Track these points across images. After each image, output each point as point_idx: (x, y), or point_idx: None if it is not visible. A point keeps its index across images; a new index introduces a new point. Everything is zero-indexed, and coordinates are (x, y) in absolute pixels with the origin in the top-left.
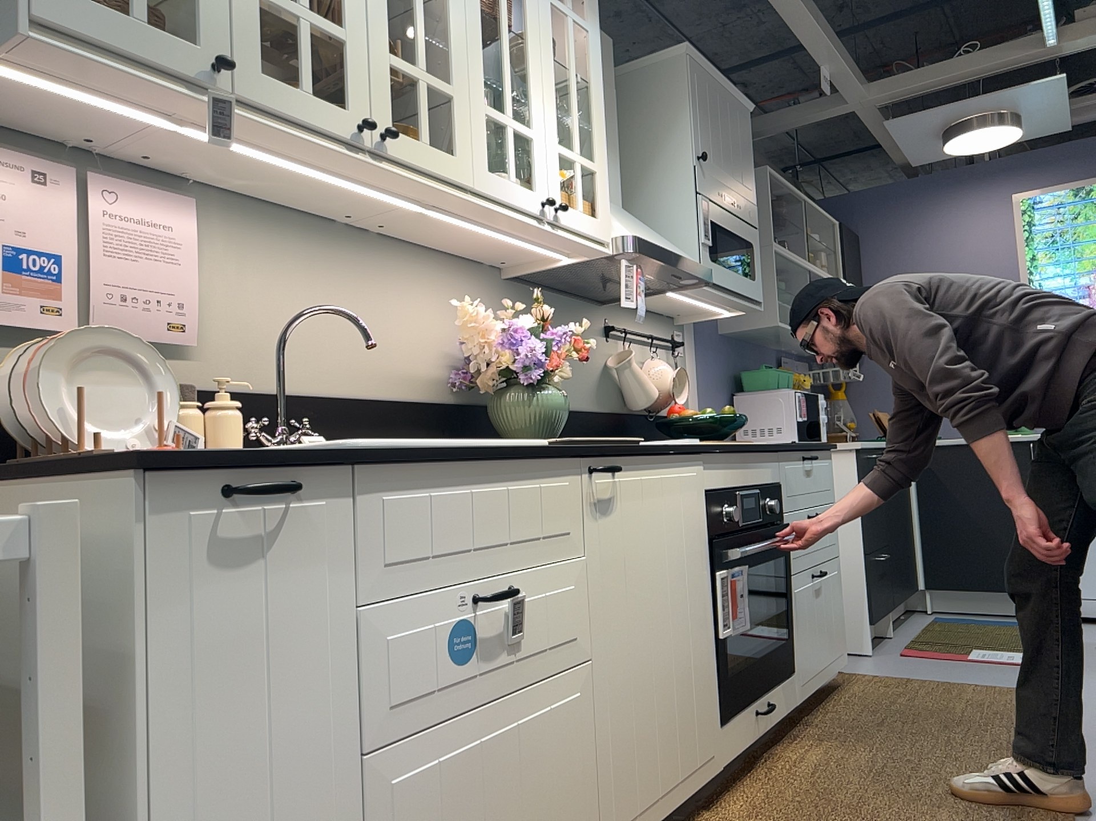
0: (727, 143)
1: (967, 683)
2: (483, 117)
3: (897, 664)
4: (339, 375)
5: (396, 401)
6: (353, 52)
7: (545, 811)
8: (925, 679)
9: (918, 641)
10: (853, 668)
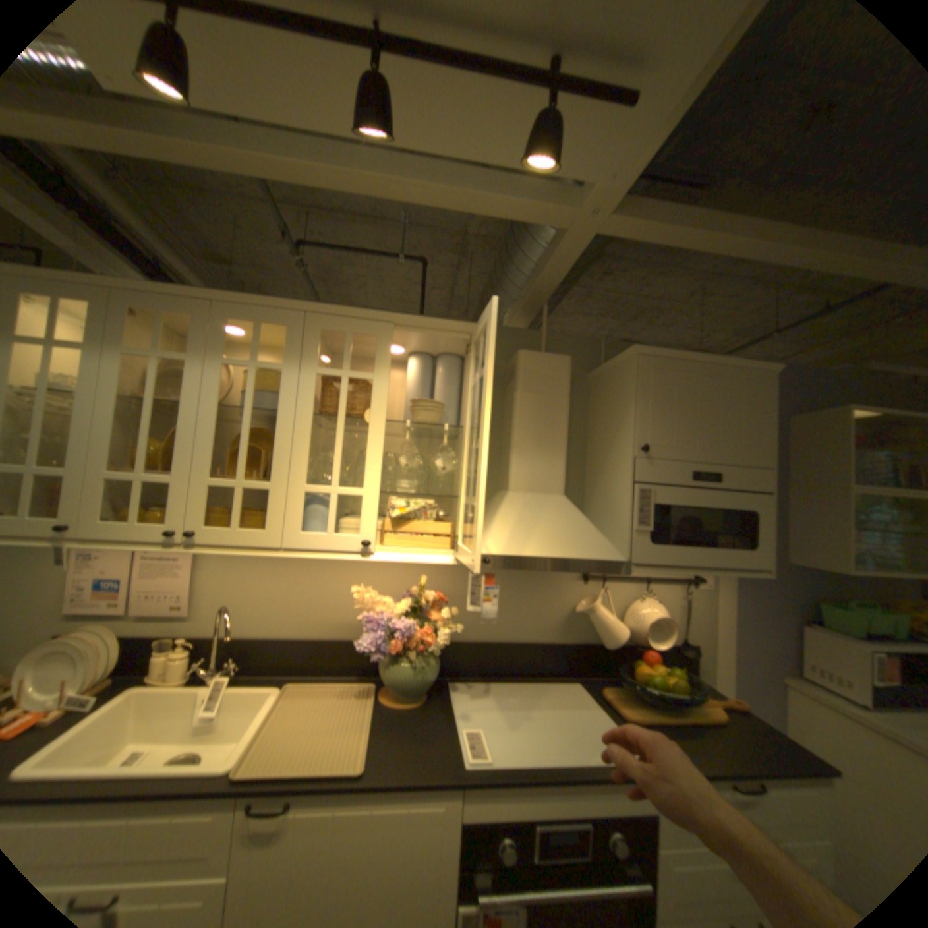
0: (710, 419)
1: None
2: (302, 494)
3: None
4: (287, 625)
5: (329, 640)
6: (176, 486)
7: None
8: None
9: None
10: None
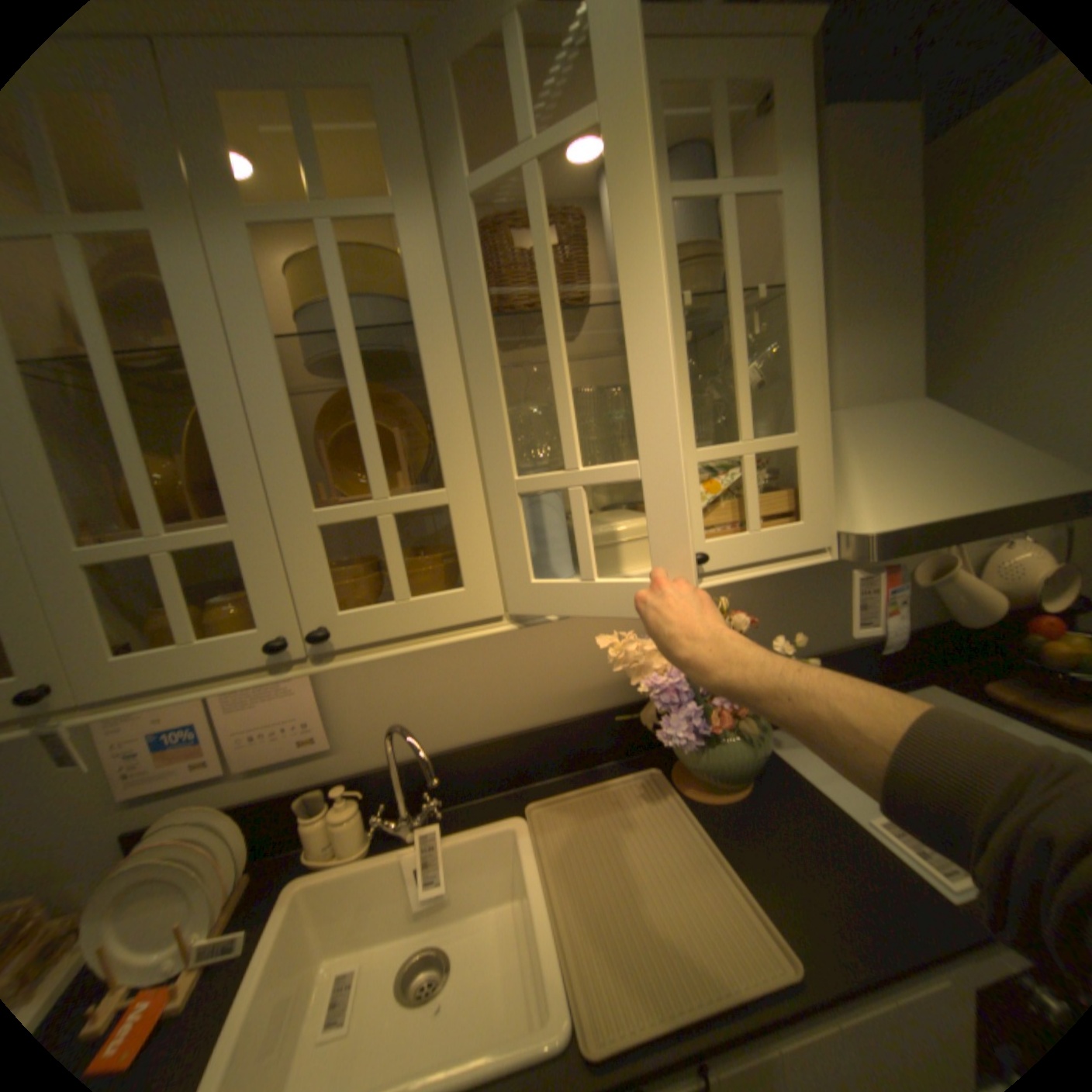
0: None
1: None
2: (517, 499)
3: None
4: (491, 717)
5: (563, 722)
6: (249, 544)
7: None
8: None
9: None
10: None
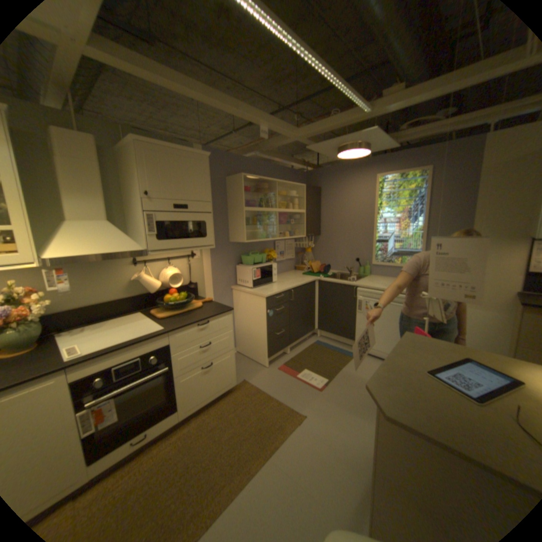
0: (179, 178)
1: (275, 400)
2: None
3: (269, 377)
4: None
5: None
6: None
7: None
8: (264, 393)
9: (292, 360)
10: (251, 378)
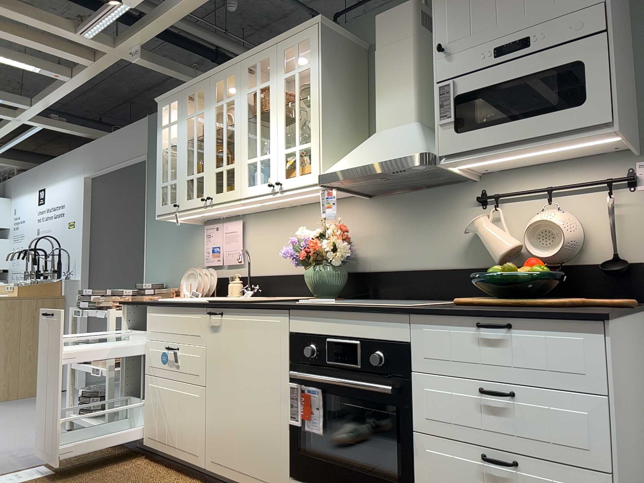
0: None
1: None
2: (245, 165)
3: None
4: (283, 266)
5: (303, 274)
6: (205, 177)
7: (184, 426)
8: None
9: None
10: None
